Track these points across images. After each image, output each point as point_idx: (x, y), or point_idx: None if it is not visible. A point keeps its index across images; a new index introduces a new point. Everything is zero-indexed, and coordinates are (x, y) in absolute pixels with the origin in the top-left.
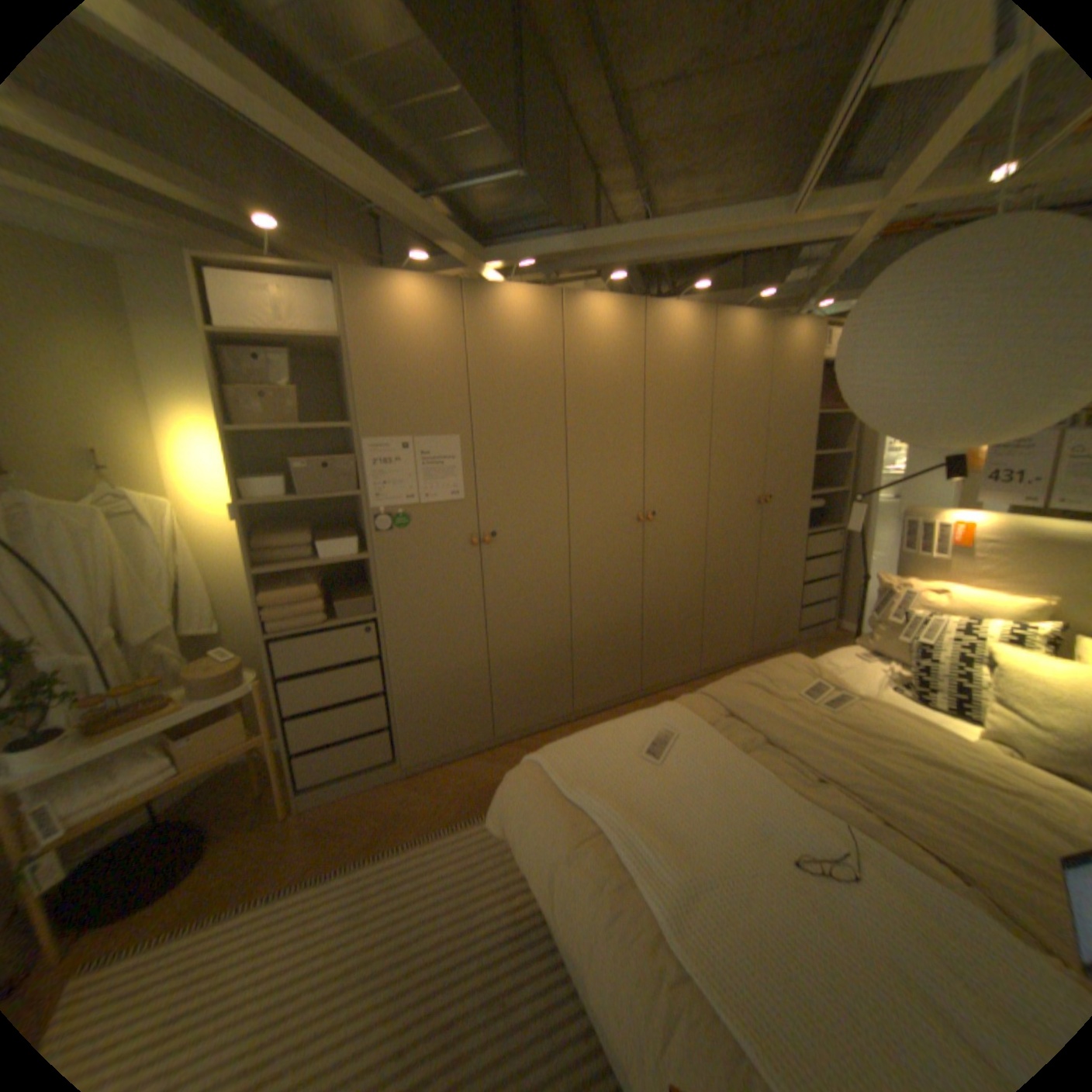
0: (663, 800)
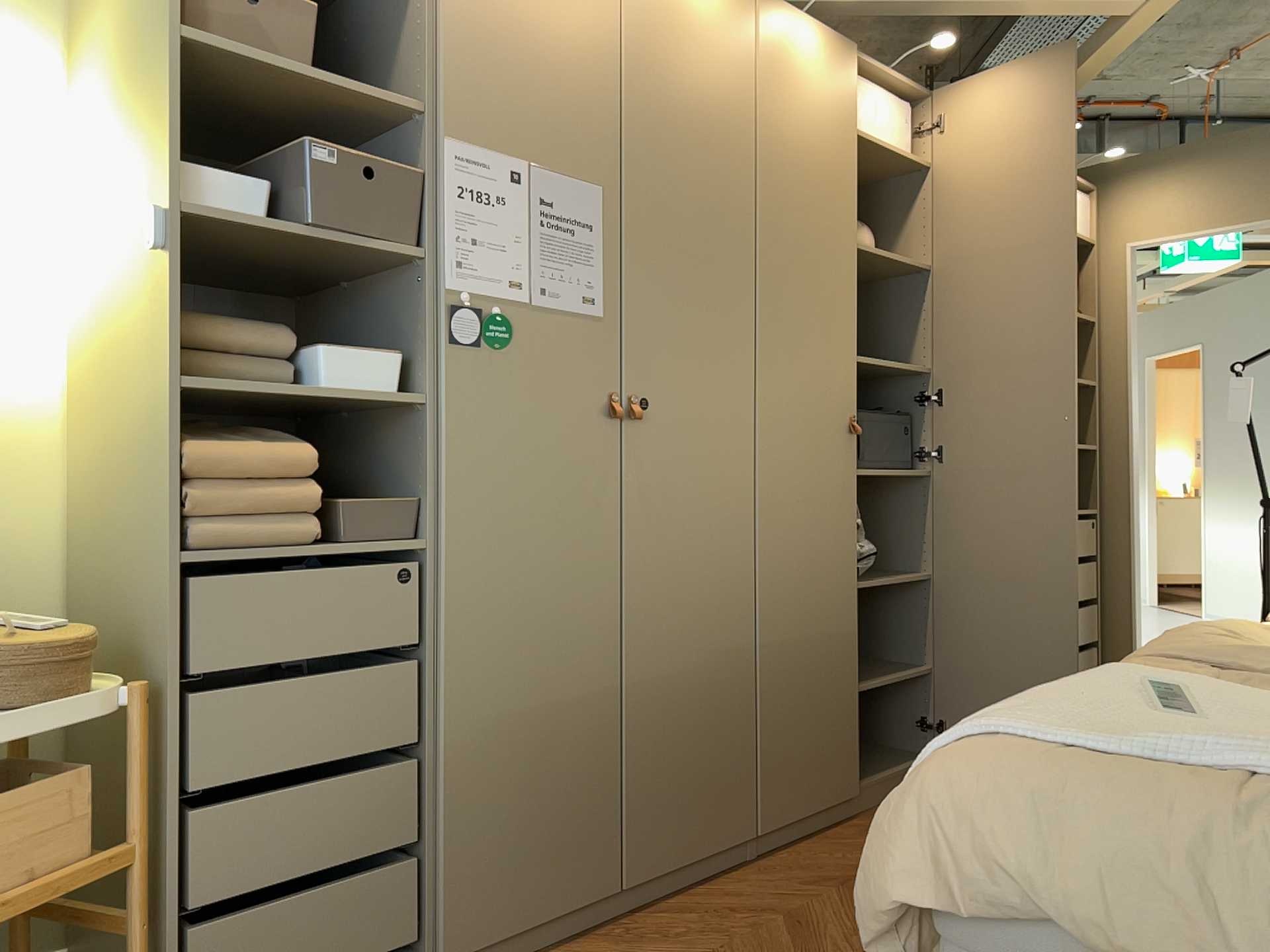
0: None
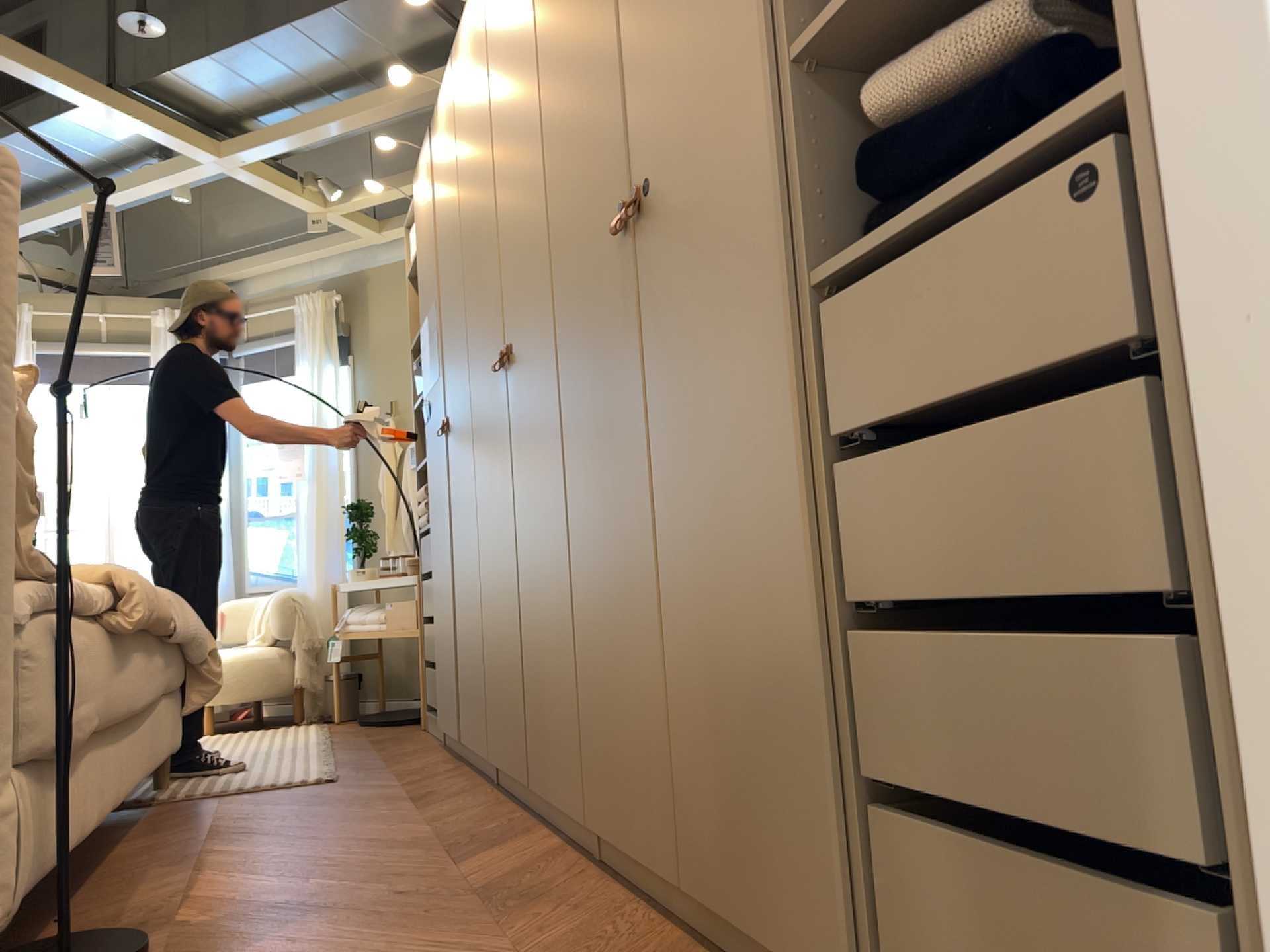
0: None
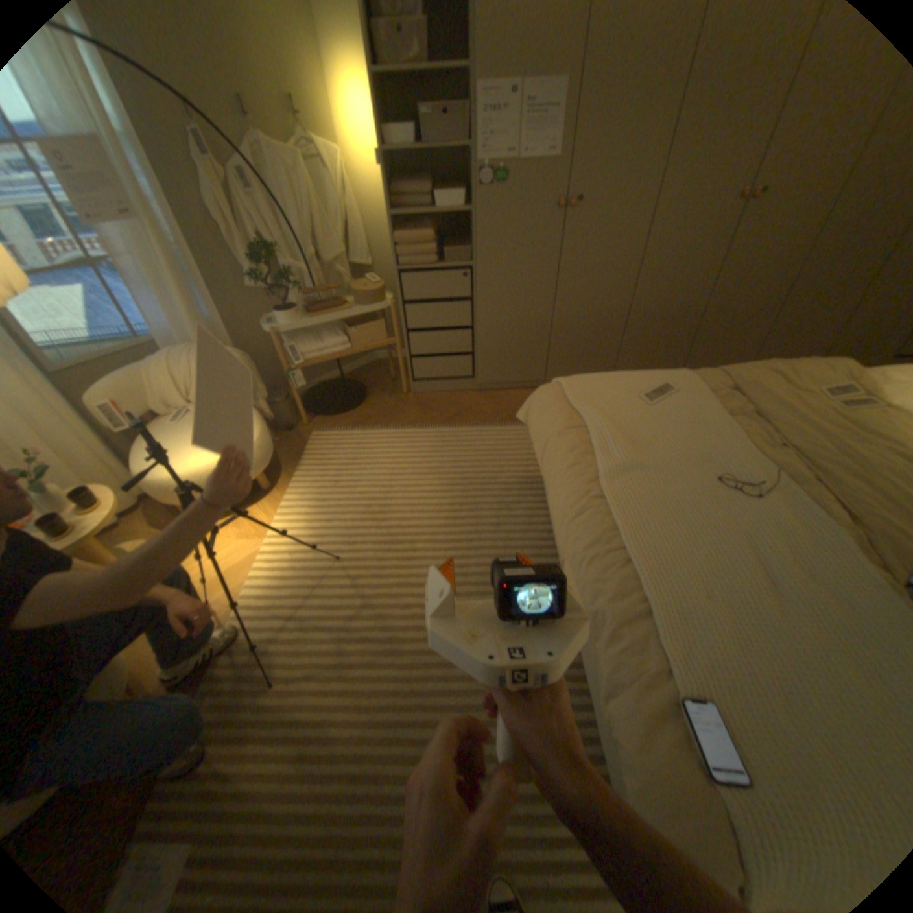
0: (640, 422)
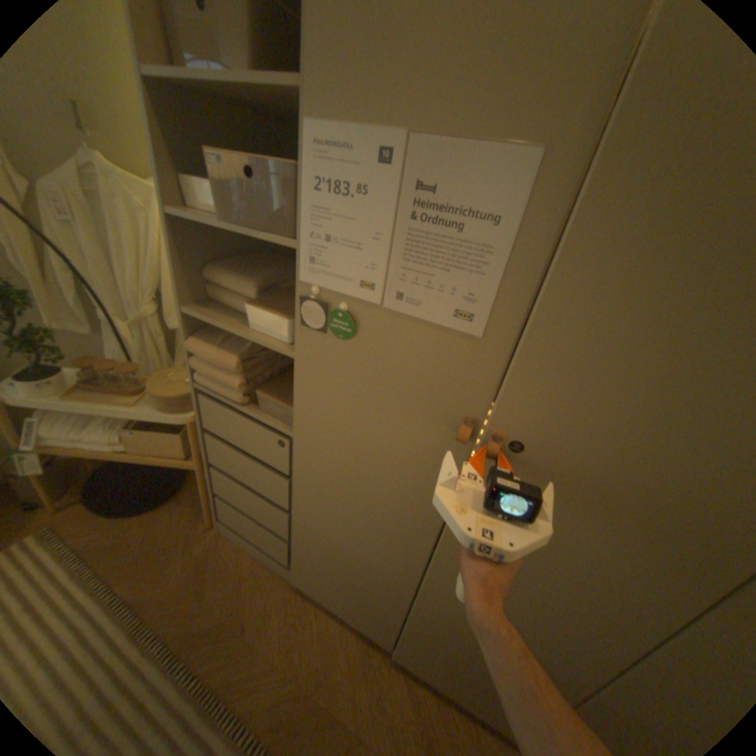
0: None
